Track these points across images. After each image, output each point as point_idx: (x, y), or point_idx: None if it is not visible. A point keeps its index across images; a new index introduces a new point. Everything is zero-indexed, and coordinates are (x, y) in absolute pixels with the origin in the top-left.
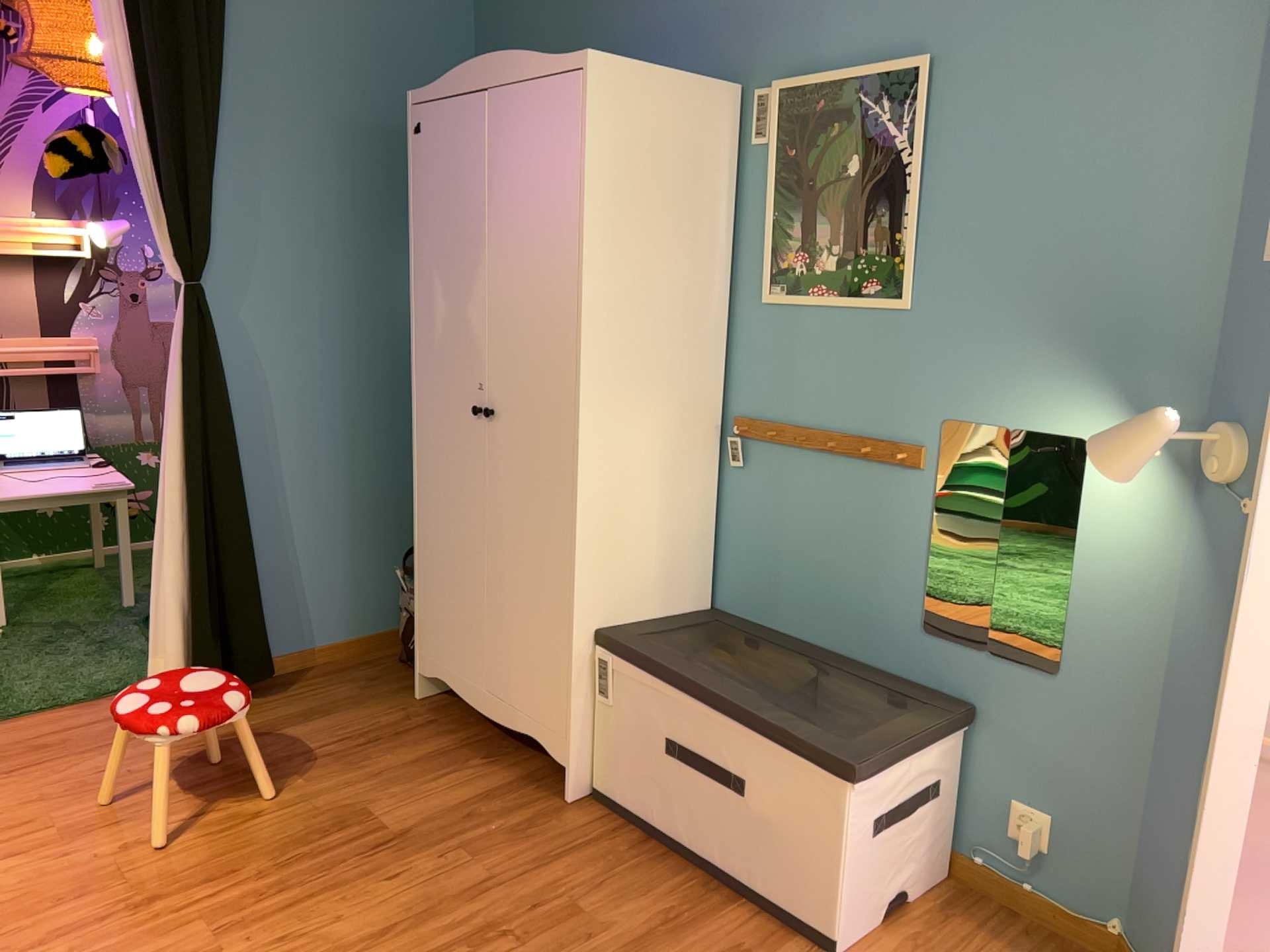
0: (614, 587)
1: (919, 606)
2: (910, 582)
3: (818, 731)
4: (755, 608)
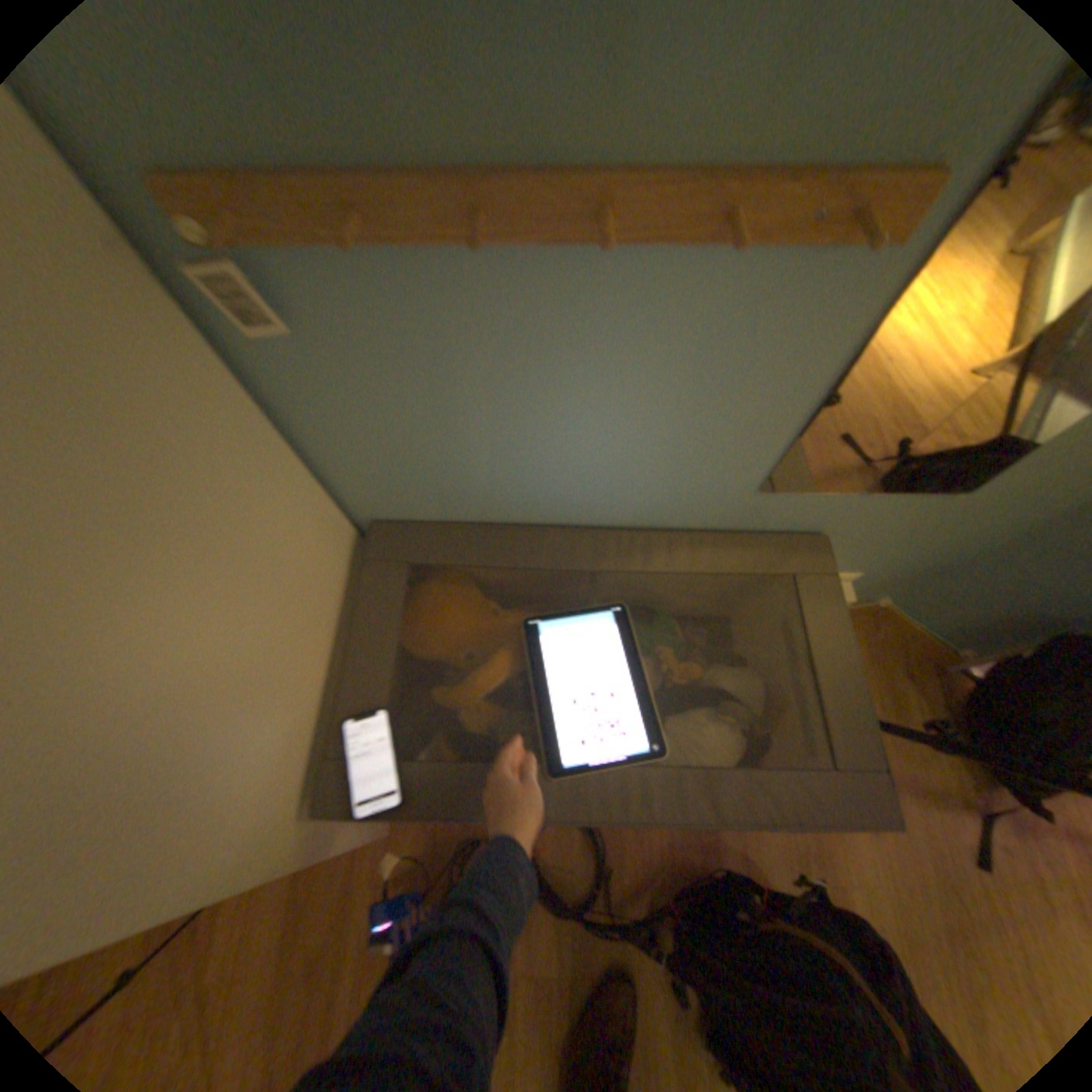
0: (264, 761)
1: (766, 470)
2: (759, 448)
3: (784, 783)
4: (443, 516)
